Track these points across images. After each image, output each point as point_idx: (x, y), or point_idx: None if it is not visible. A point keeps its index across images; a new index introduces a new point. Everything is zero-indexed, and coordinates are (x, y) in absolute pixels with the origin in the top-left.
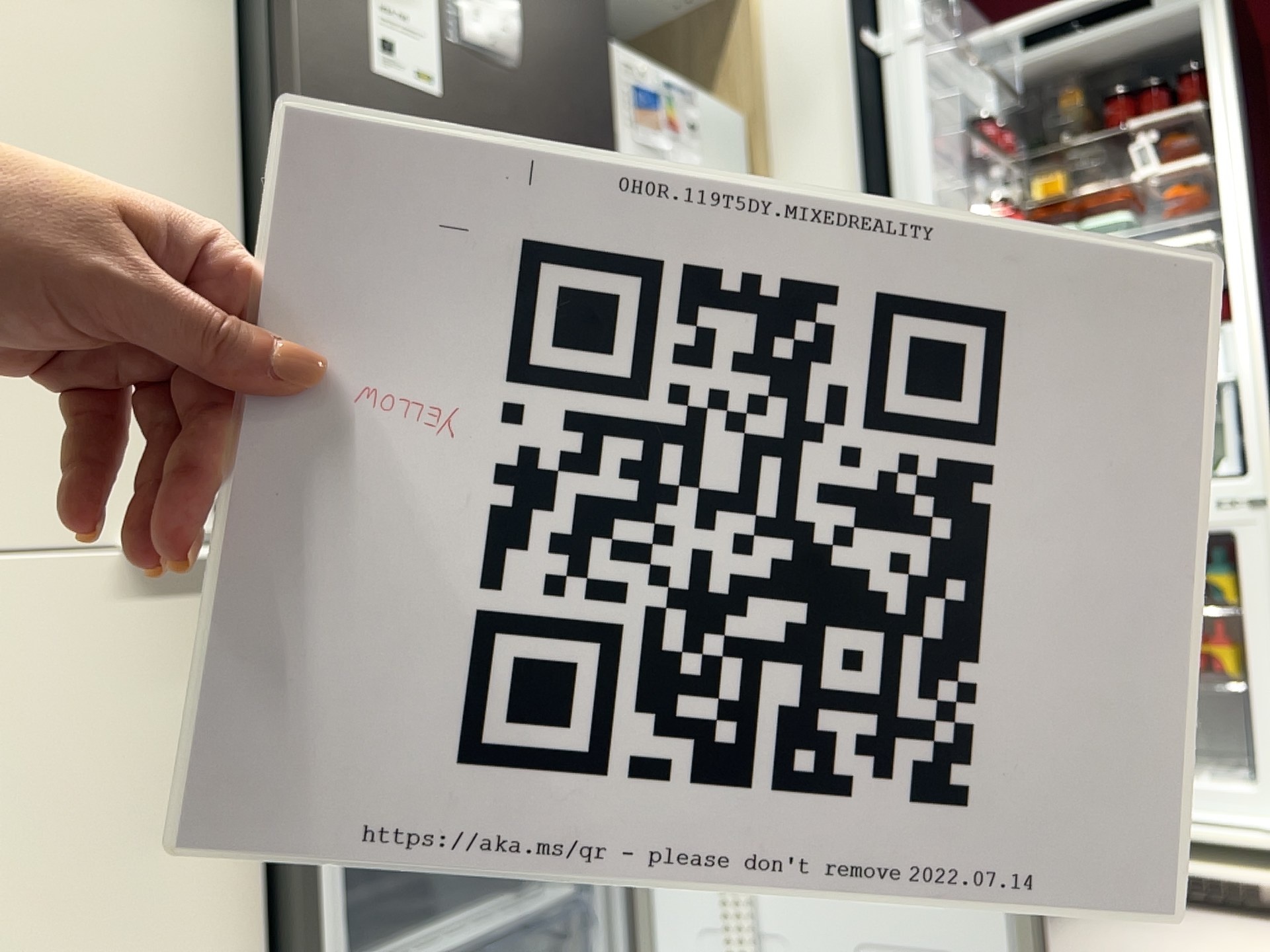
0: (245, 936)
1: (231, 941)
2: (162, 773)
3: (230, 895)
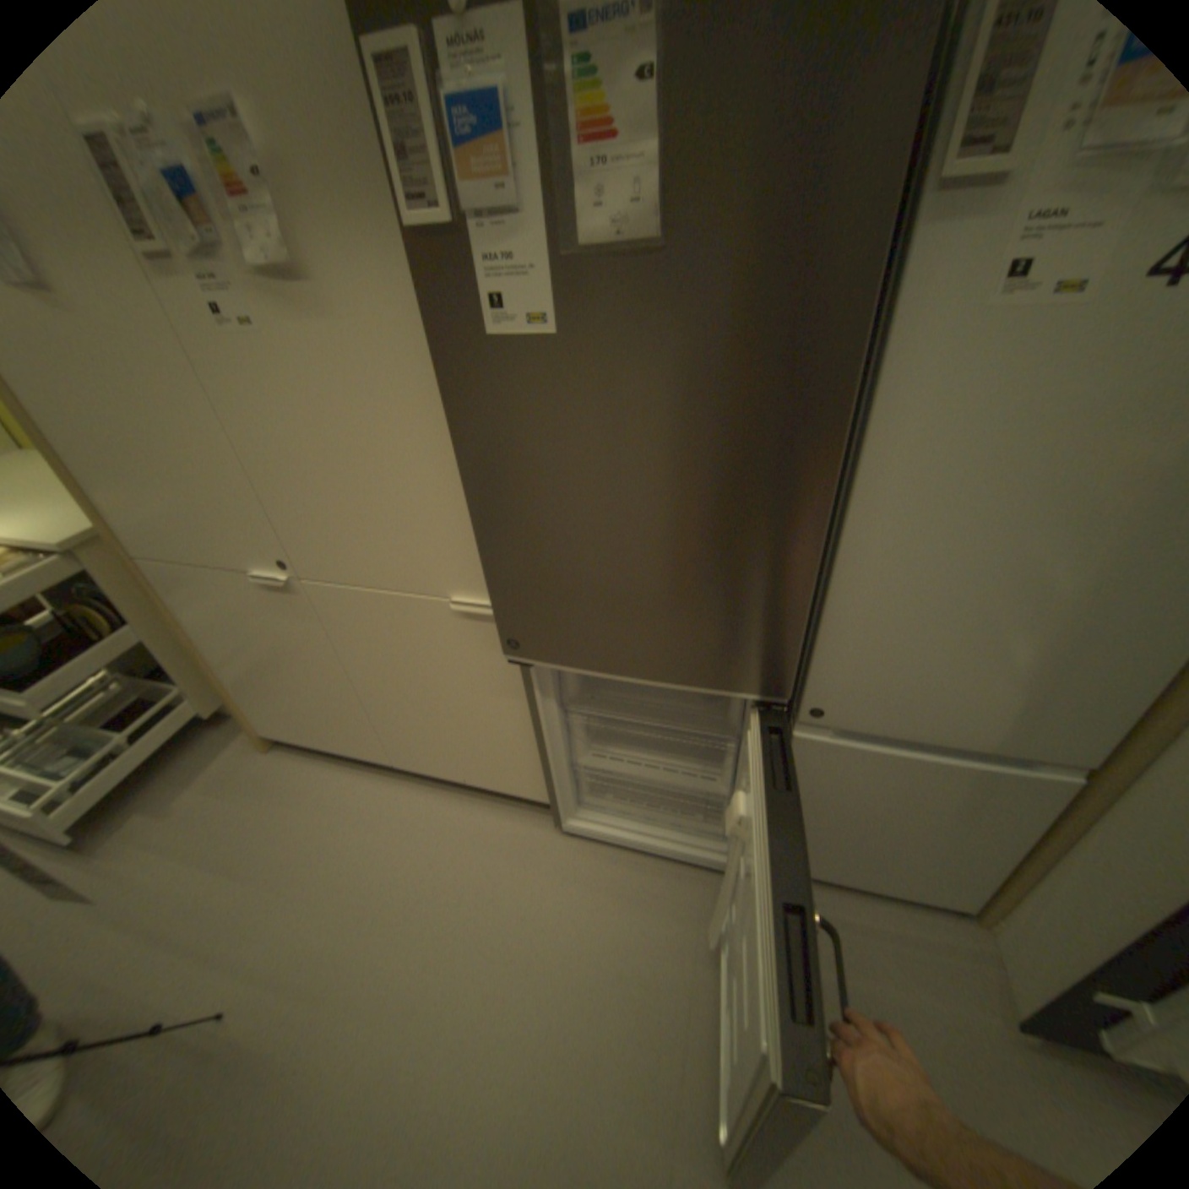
0: (530, 730)
1: (524, 729)
2: (488, 674)
3: (522, 717)
